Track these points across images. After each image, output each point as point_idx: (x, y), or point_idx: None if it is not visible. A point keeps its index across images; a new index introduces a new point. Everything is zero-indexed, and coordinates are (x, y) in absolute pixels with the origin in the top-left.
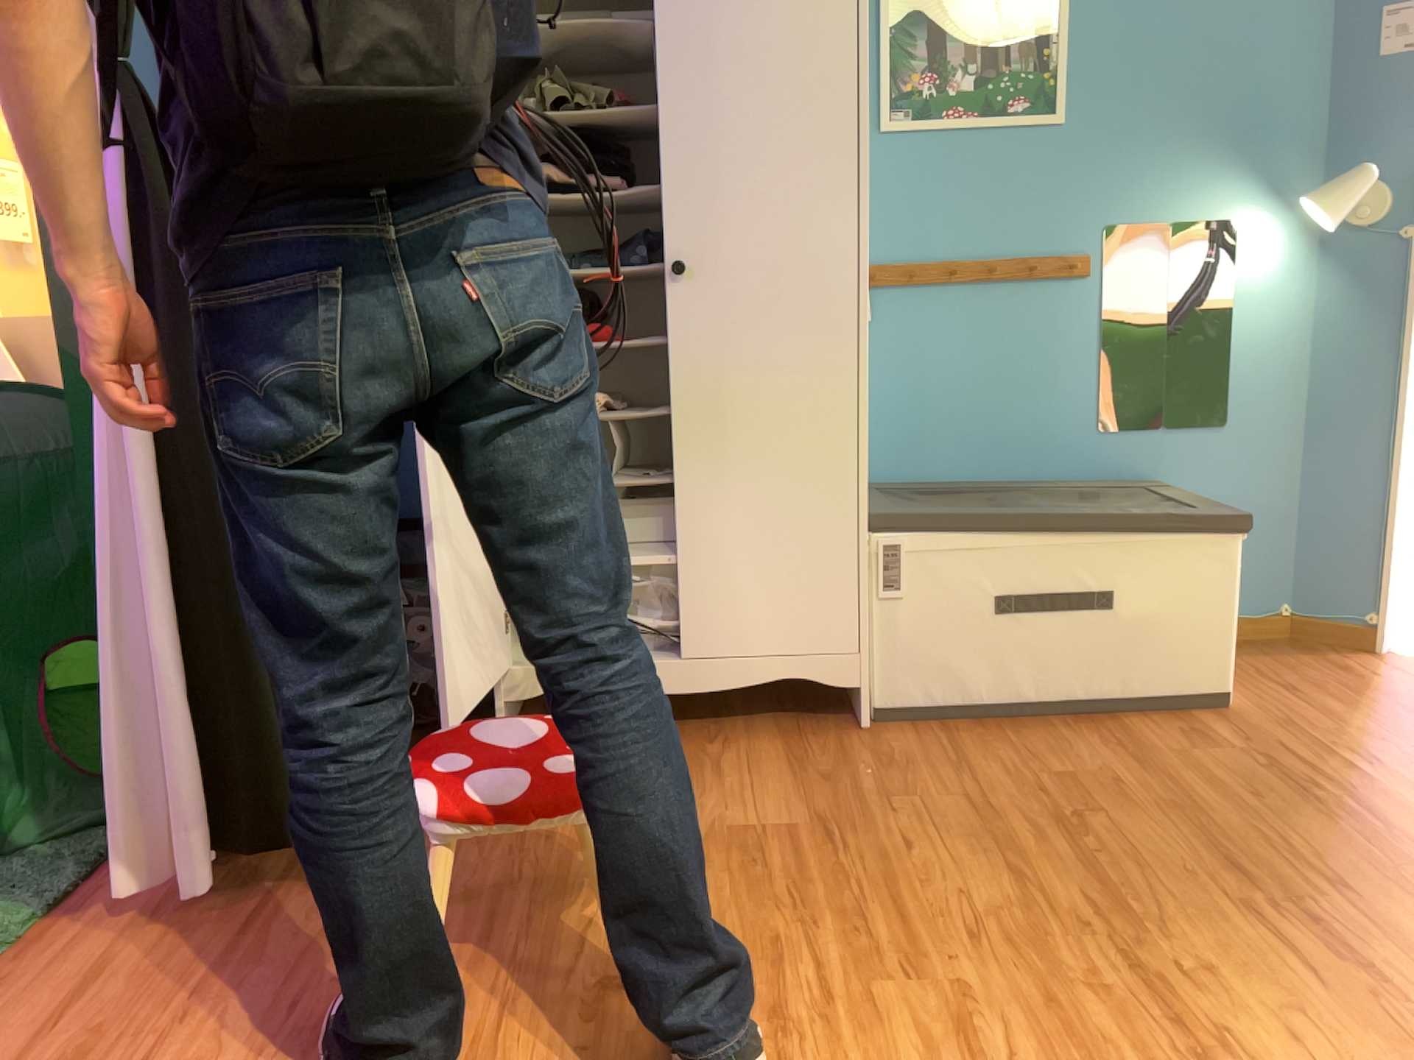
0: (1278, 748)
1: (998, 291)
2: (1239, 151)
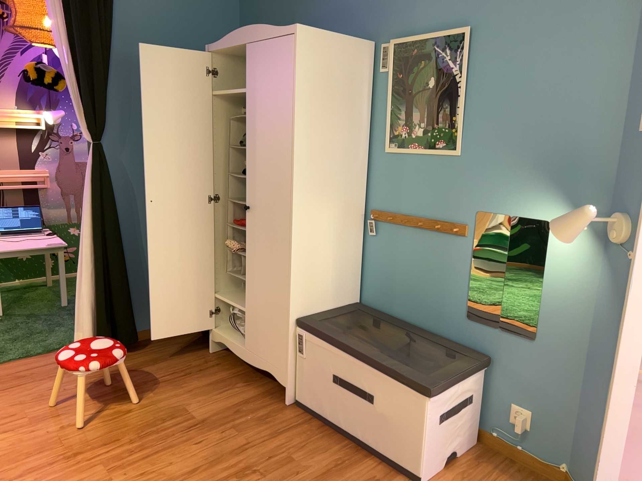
0: None
1: (426, 233)
2: (554, 180)
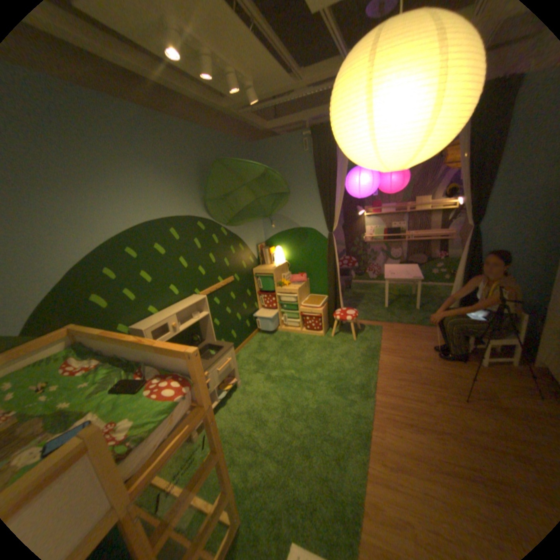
0: None
1: None
2: None
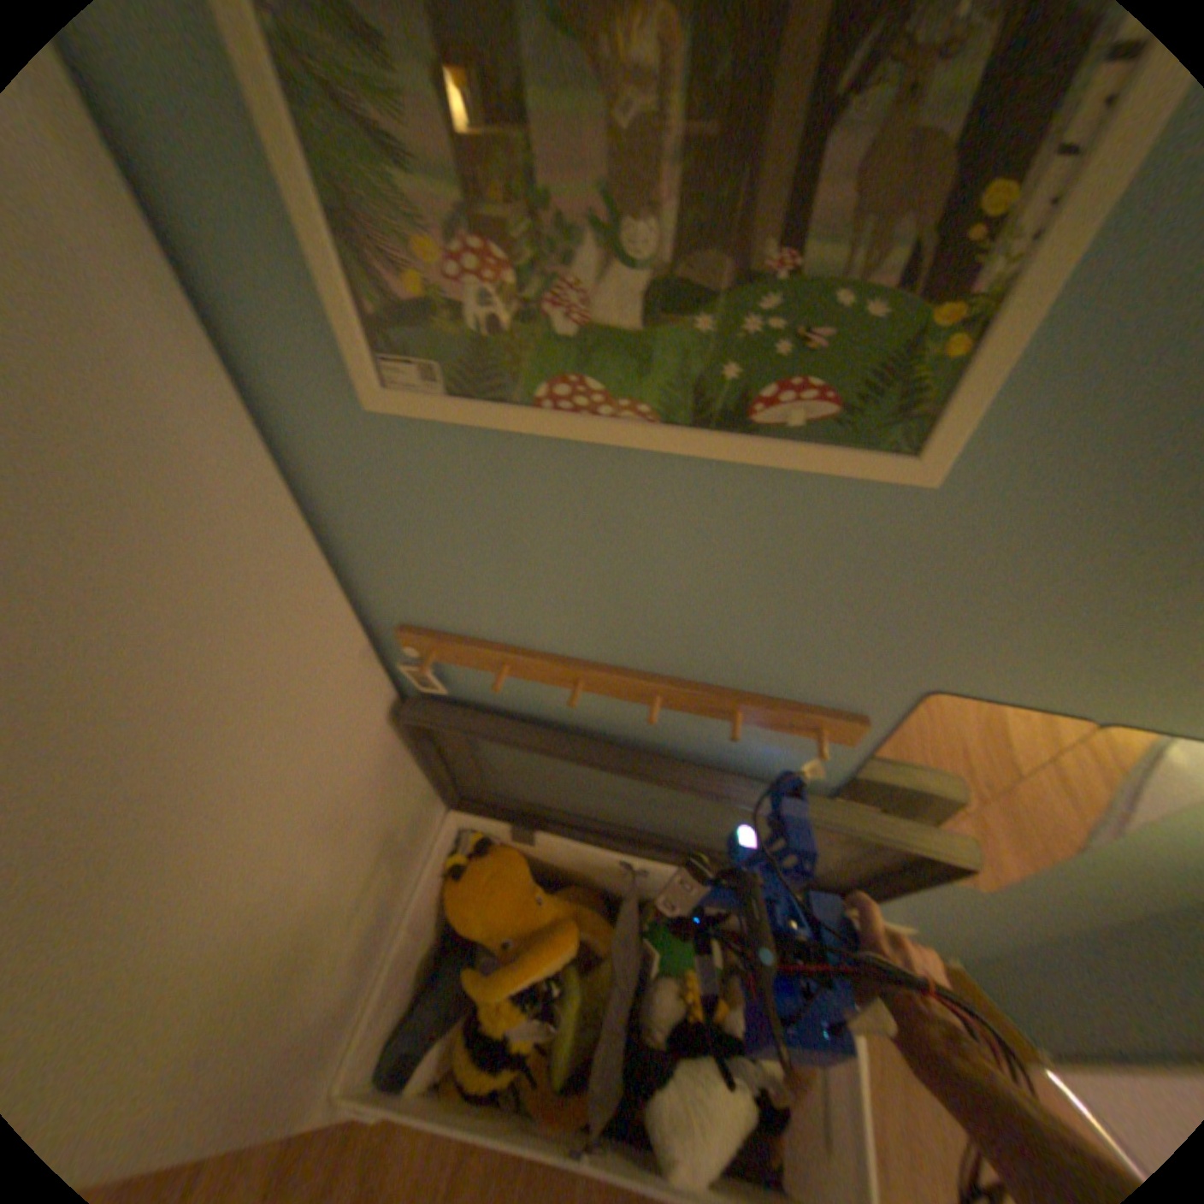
0: None
1: (672, 709)
2: None
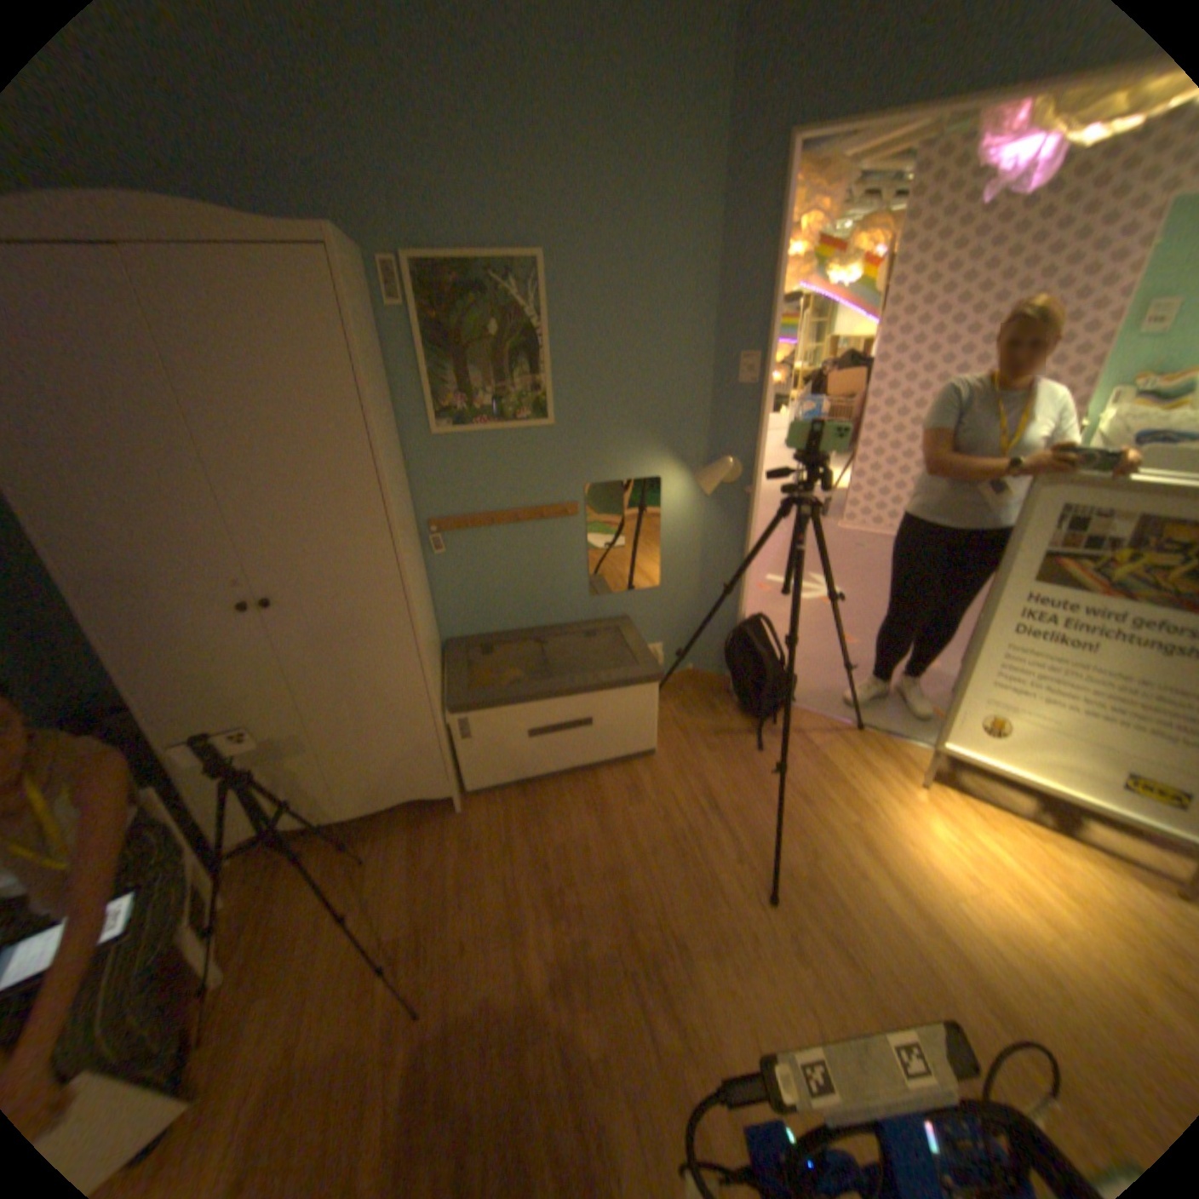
0: (673, 796)
1: (524, 528)
2: (660, 438)
